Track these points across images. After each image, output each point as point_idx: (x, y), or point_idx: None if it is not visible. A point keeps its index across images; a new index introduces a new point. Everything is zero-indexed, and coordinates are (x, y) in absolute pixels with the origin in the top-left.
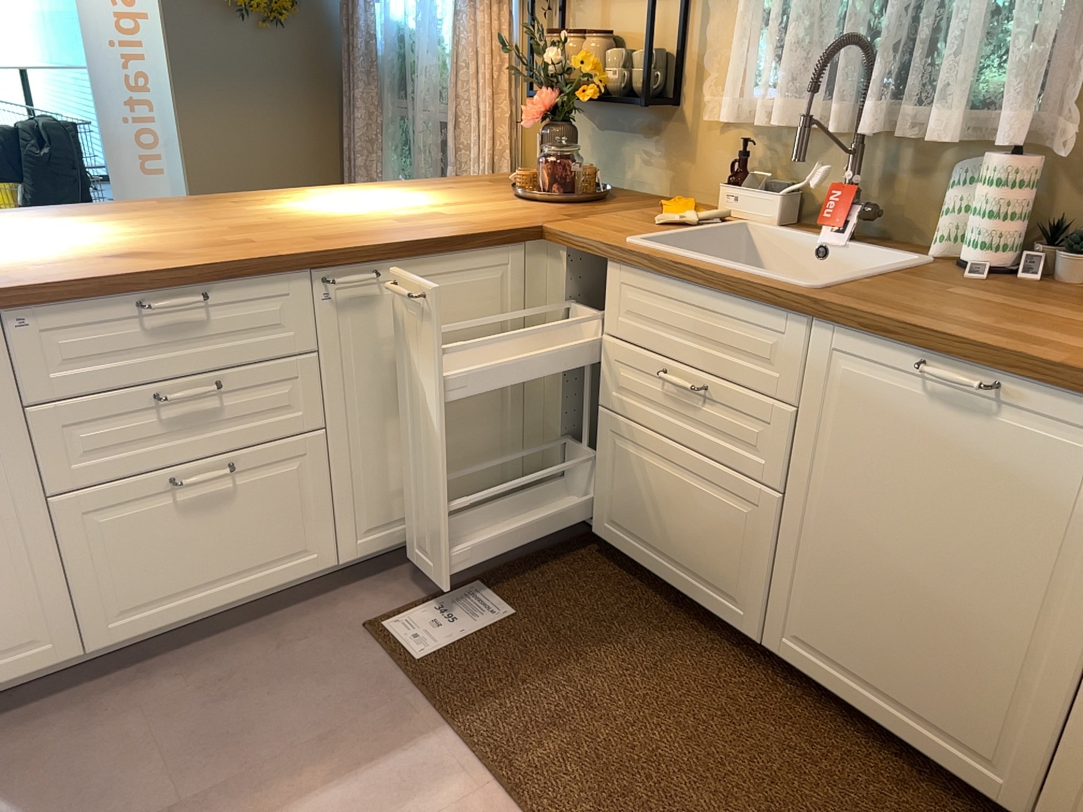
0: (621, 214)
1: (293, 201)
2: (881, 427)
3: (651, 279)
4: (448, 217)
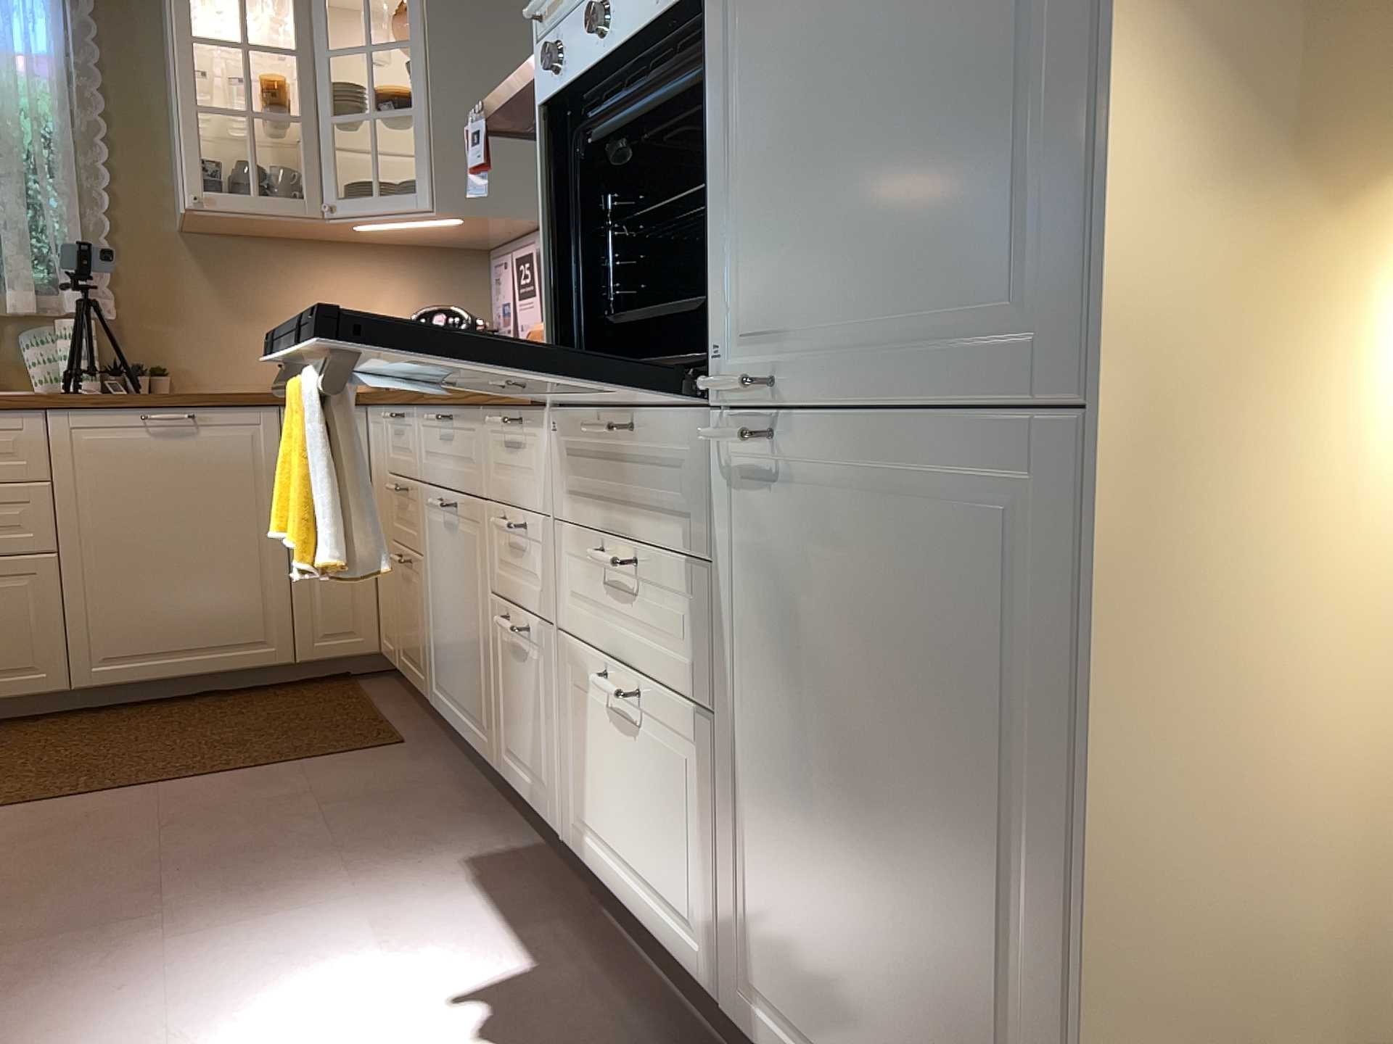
0: None
1: None
2: (126, 468)
3: None
4: None
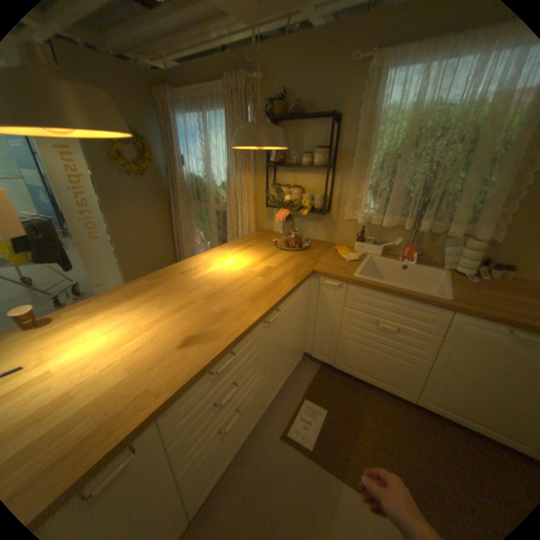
0: (326, 256)
1: (204, 268)
2: (487, 348)
3: (372, 292)
4: (276, 270)
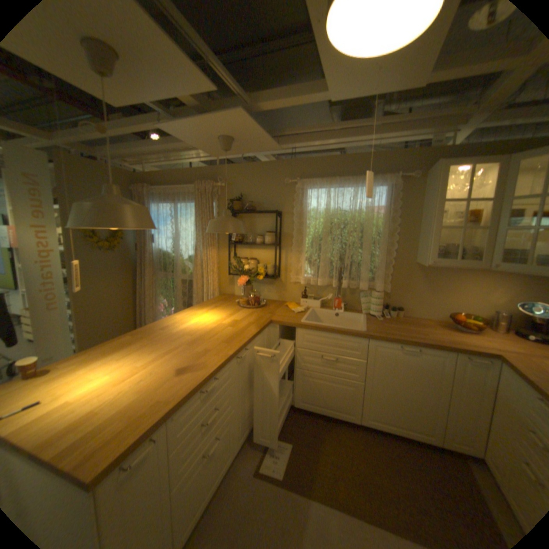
0: (280, 310)
1: (180, 324)
2: (392, 362)
3: (315, 332)
4: (242, 321)
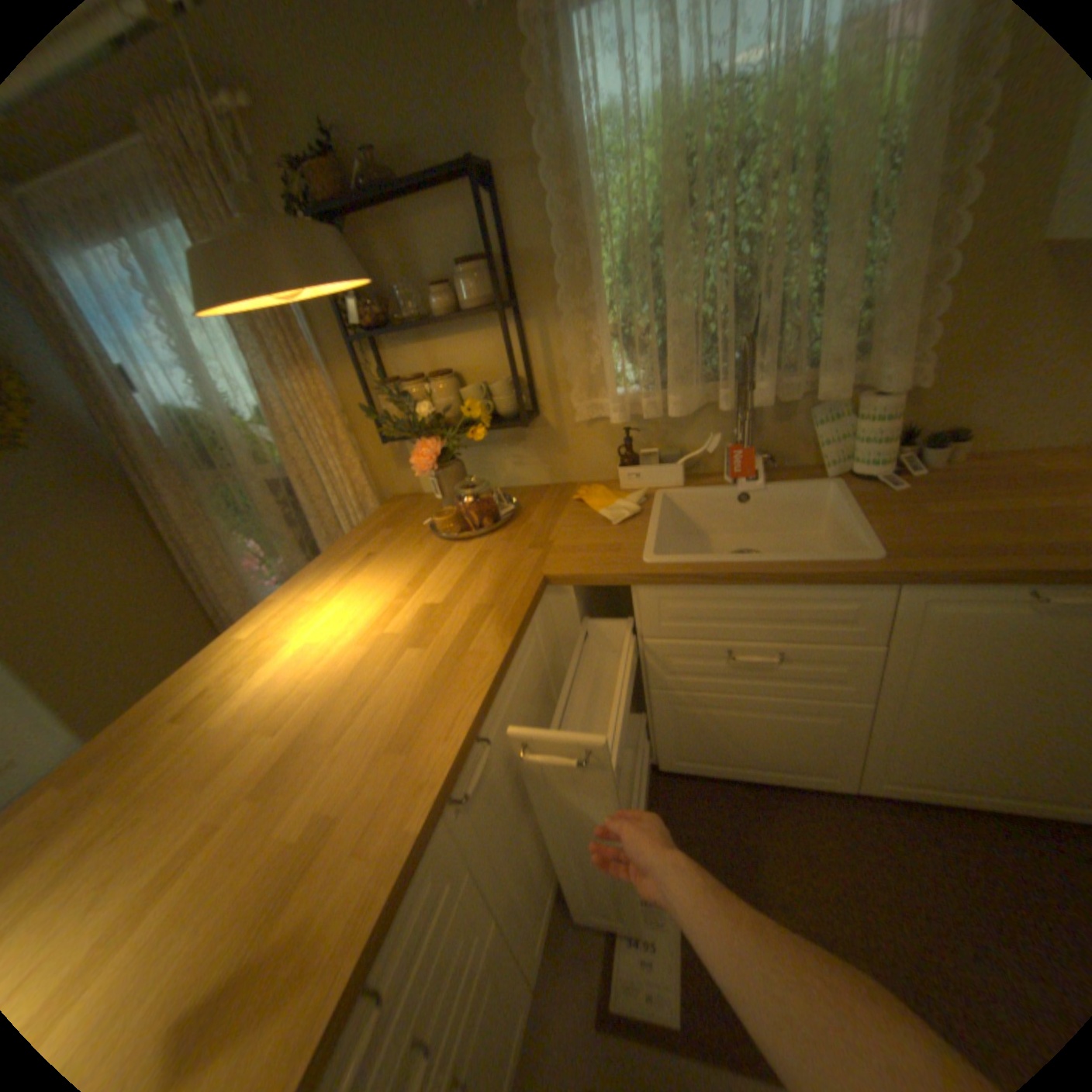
0: (565, 522)
1: (248, 670)
2: (987, 642)
3: (699, 588)
4: (451, 608)
